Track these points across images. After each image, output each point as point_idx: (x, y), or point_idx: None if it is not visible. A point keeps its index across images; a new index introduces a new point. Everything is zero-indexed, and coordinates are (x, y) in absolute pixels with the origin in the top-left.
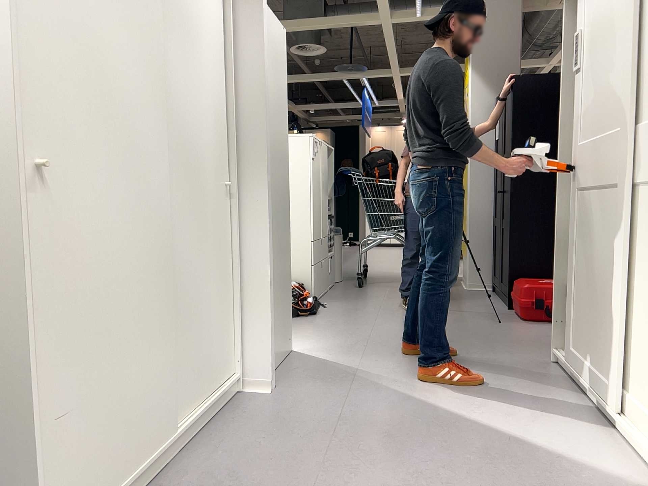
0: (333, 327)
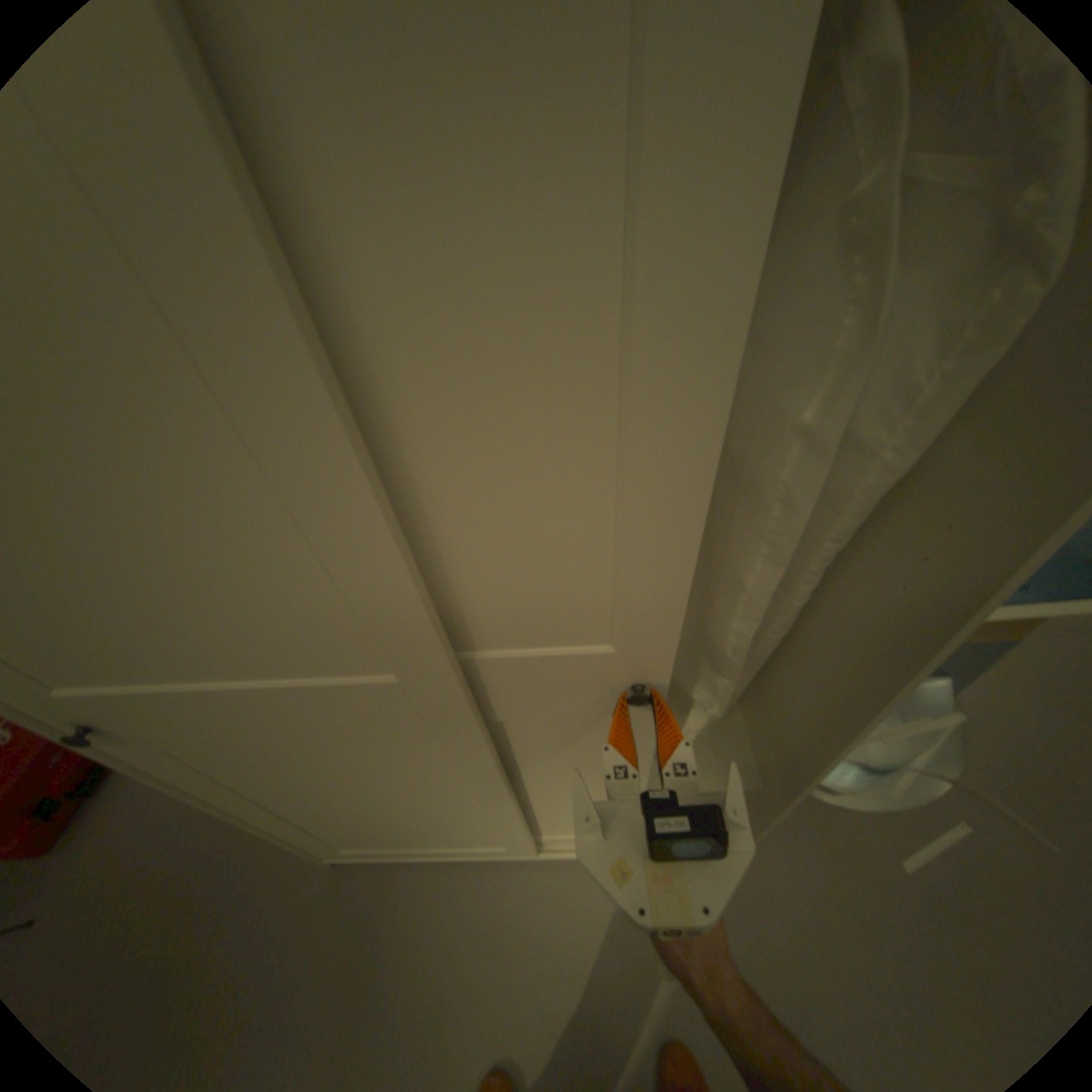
0: None
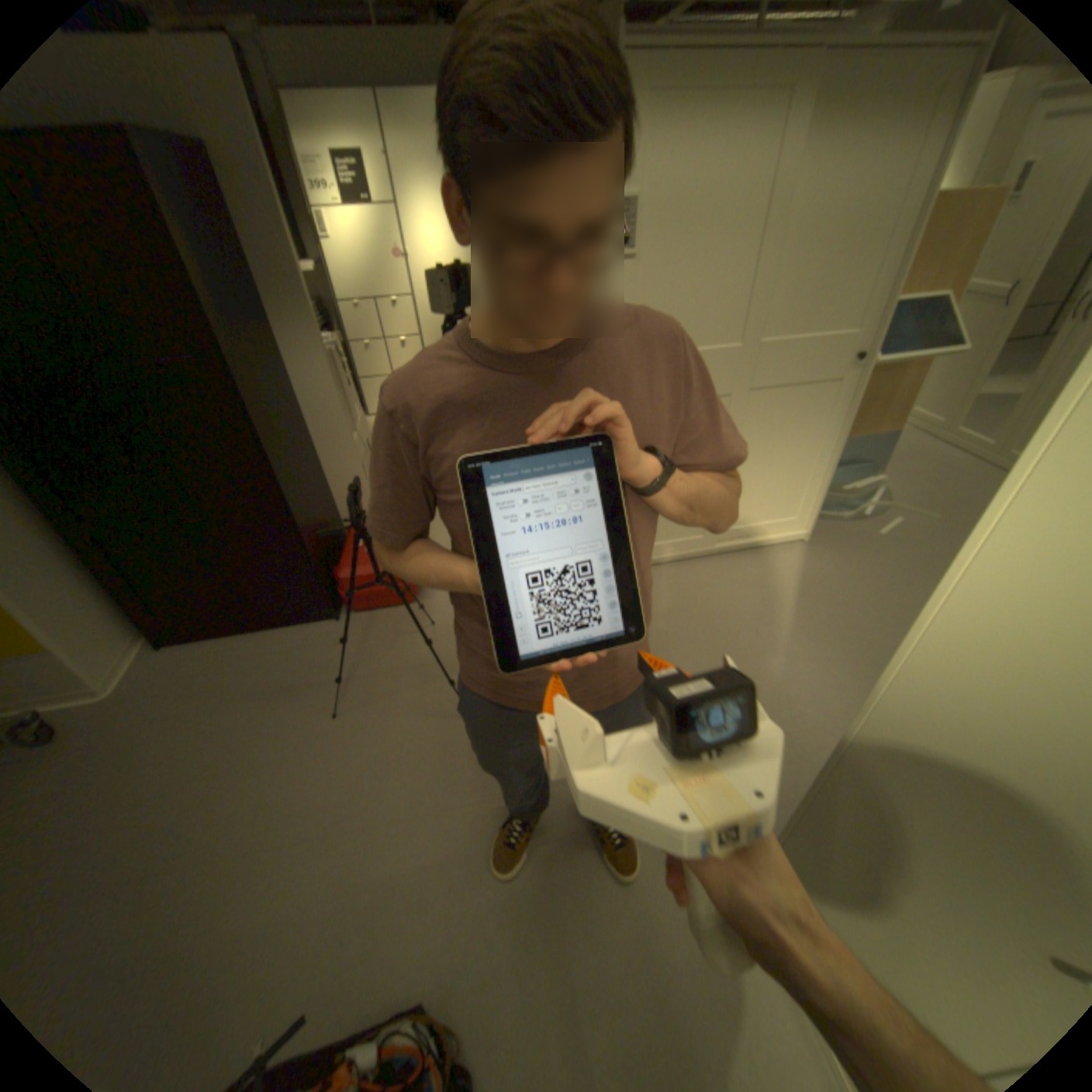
0: (548, 882)
